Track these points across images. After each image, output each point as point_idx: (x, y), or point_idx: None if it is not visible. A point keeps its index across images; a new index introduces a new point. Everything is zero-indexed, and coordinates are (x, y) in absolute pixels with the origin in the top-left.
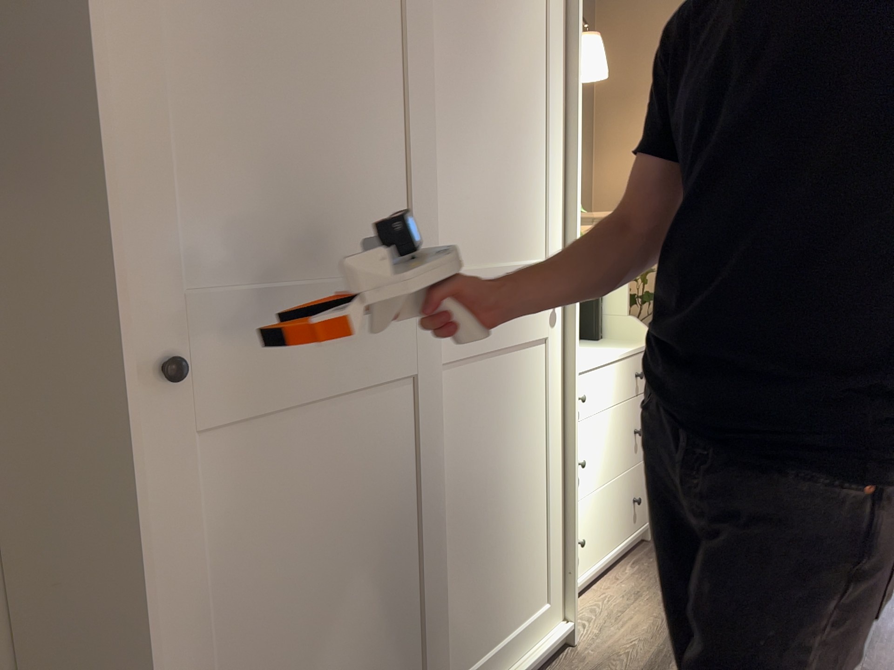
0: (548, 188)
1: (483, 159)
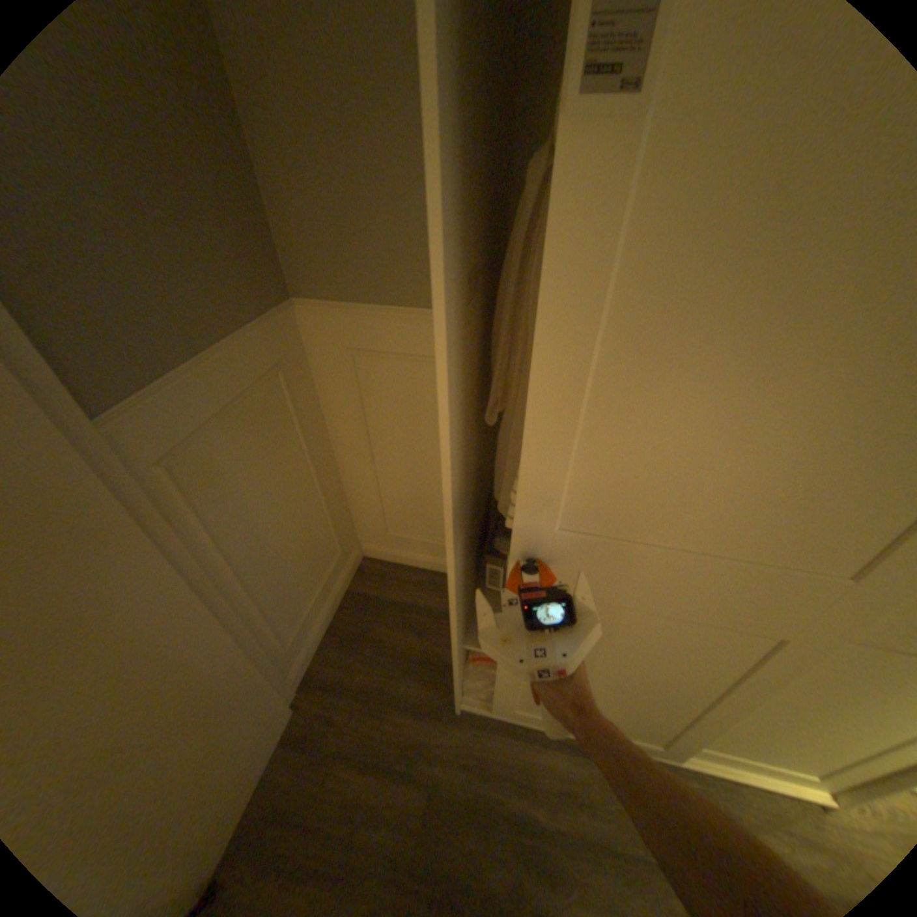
0: None
1: None
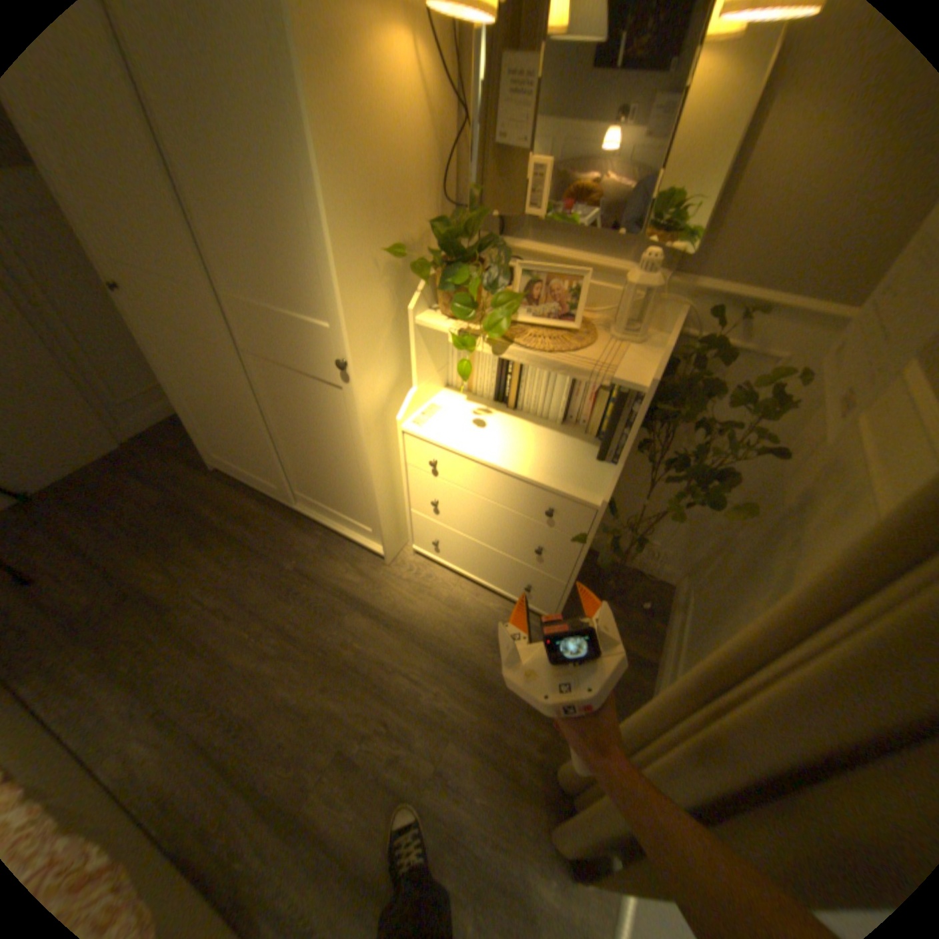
0: (320, 246)
1: (230, 200)
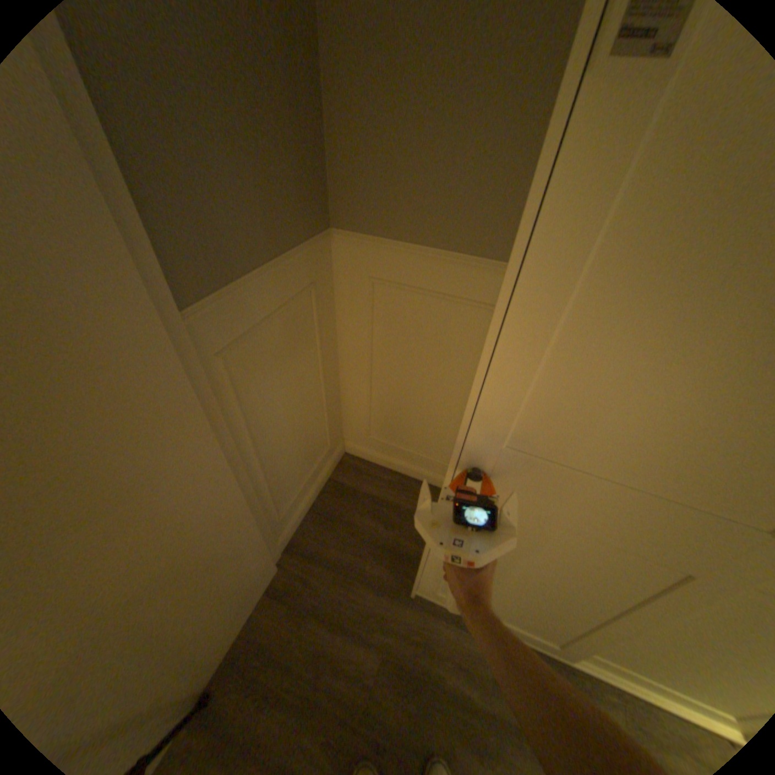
0: None
1: None
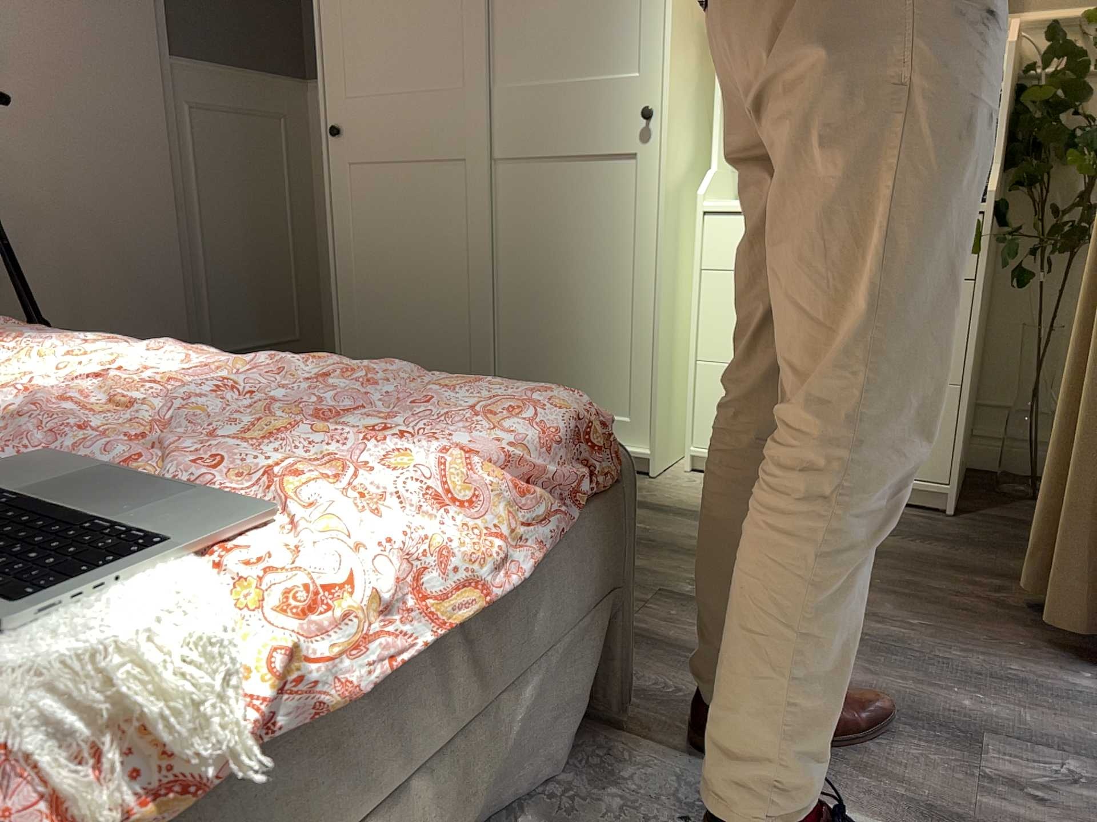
0: None
1: None
